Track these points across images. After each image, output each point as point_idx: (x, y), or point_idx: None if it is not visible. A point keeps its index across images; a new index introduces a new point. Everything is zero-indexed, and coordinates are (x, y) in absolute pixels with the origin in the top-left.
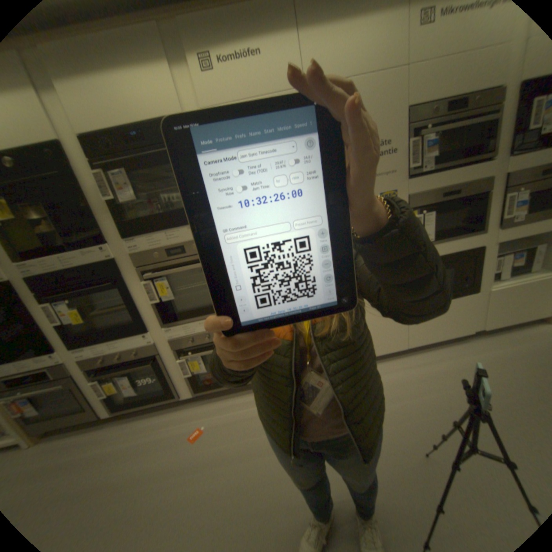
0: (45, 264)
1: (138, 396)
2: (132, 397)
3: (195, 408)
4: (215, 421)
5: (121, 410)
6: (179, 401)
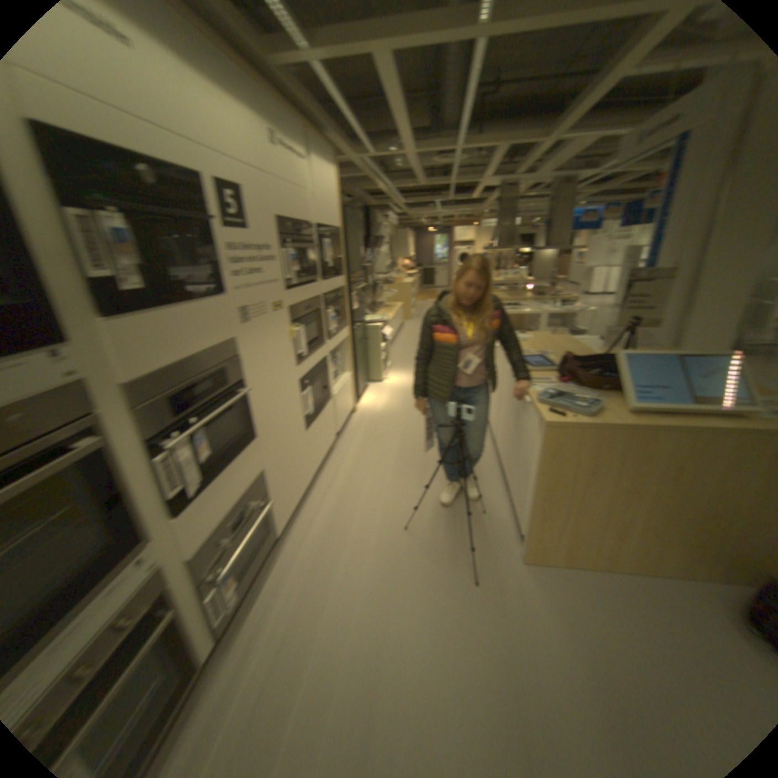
0: None
1: None
2: None
3: None
4: None
5: None
6: None
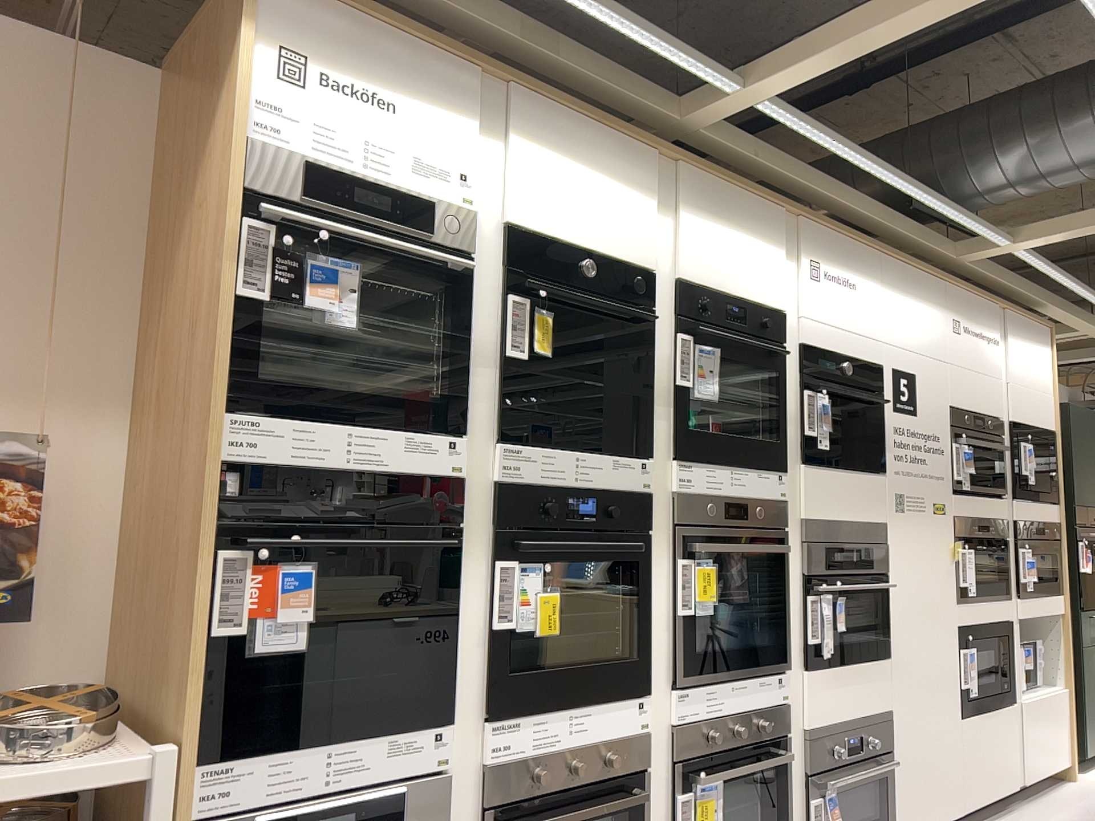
0: (553, 461)
1: None
2: None
3: None
4: None
5: None
6: None
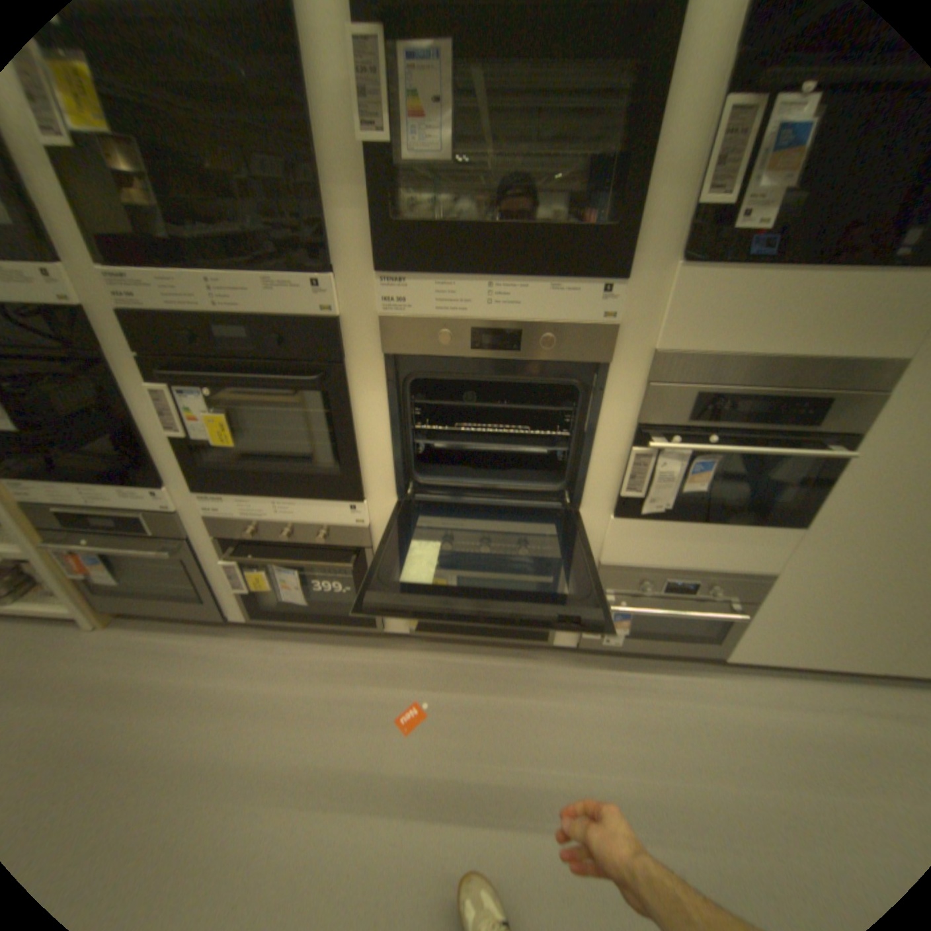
0: (173, 288)
1: (311, 605)
2: (300, 606)
3: (410, 654)
4: (453, 699)
5: (271, 619)
6: (382, 632)
